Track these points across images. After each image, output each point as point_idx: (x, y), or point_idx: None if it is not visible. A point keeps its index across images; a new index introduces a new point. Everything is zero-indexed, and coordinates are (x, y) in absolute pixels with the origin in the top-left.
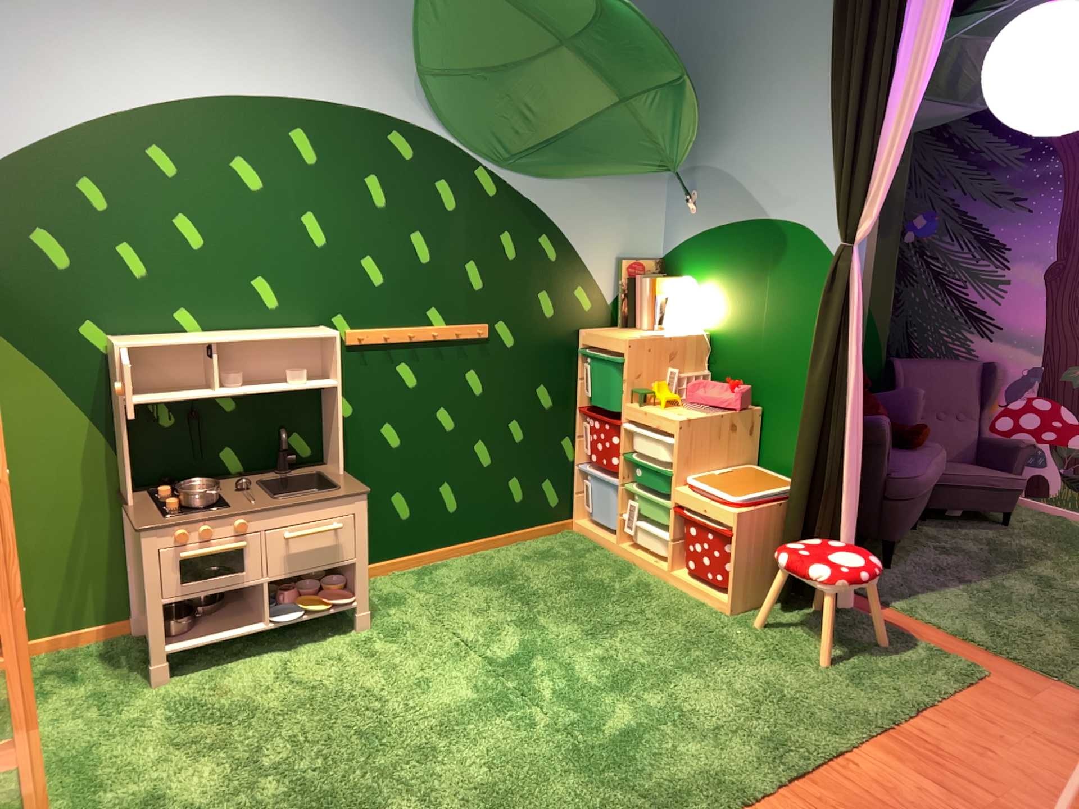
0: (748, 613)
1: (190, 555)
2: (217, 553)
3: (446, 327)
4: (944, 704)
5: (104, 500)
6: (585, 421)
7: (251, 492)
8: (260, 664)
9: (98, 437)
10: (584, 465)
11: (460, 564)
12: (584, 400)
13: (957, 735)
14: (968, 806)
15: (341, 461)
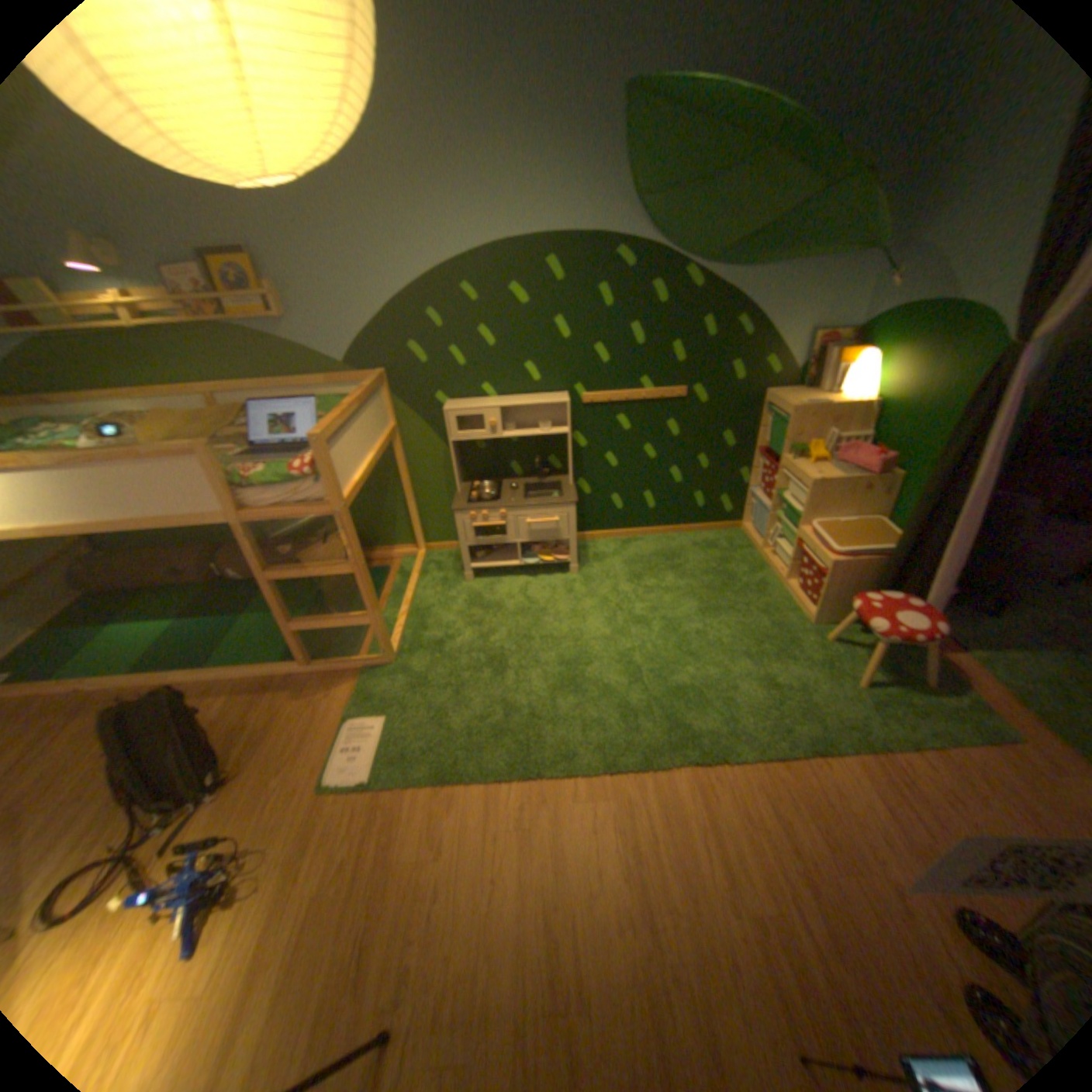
0: (830, 627)
1: (477, 526)
2: (491, 527)
3: (653, 392)
4: (950, 753)
5: (455, 485)
6: (760, 459)
7: (517, 493)
8: (517, 582)
9: (449, 454)
10: (755, 488)
11: (651, 541)
12: (761, 444)
13: (941, 782)
14: (900, 837)
15: (579, 475)
